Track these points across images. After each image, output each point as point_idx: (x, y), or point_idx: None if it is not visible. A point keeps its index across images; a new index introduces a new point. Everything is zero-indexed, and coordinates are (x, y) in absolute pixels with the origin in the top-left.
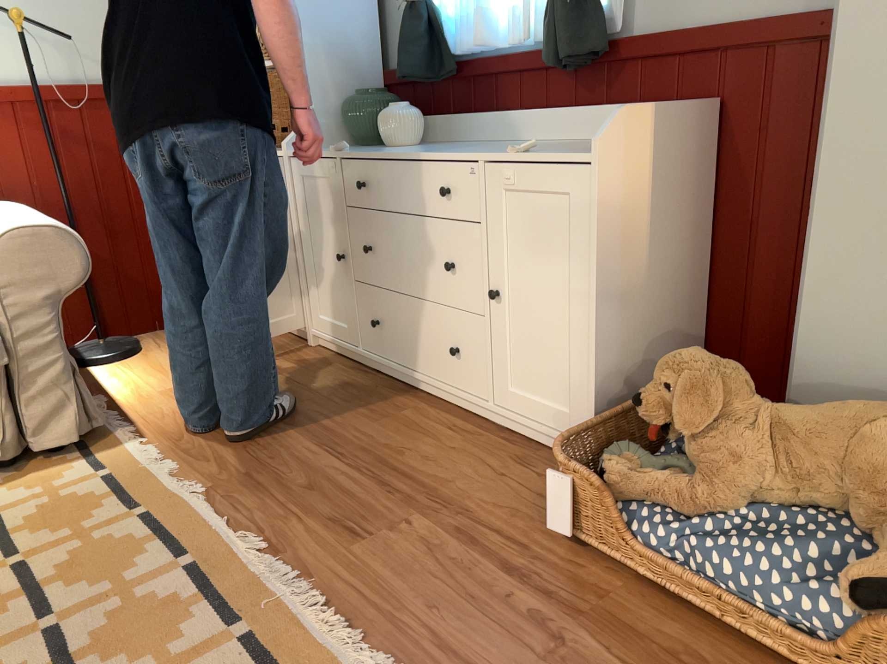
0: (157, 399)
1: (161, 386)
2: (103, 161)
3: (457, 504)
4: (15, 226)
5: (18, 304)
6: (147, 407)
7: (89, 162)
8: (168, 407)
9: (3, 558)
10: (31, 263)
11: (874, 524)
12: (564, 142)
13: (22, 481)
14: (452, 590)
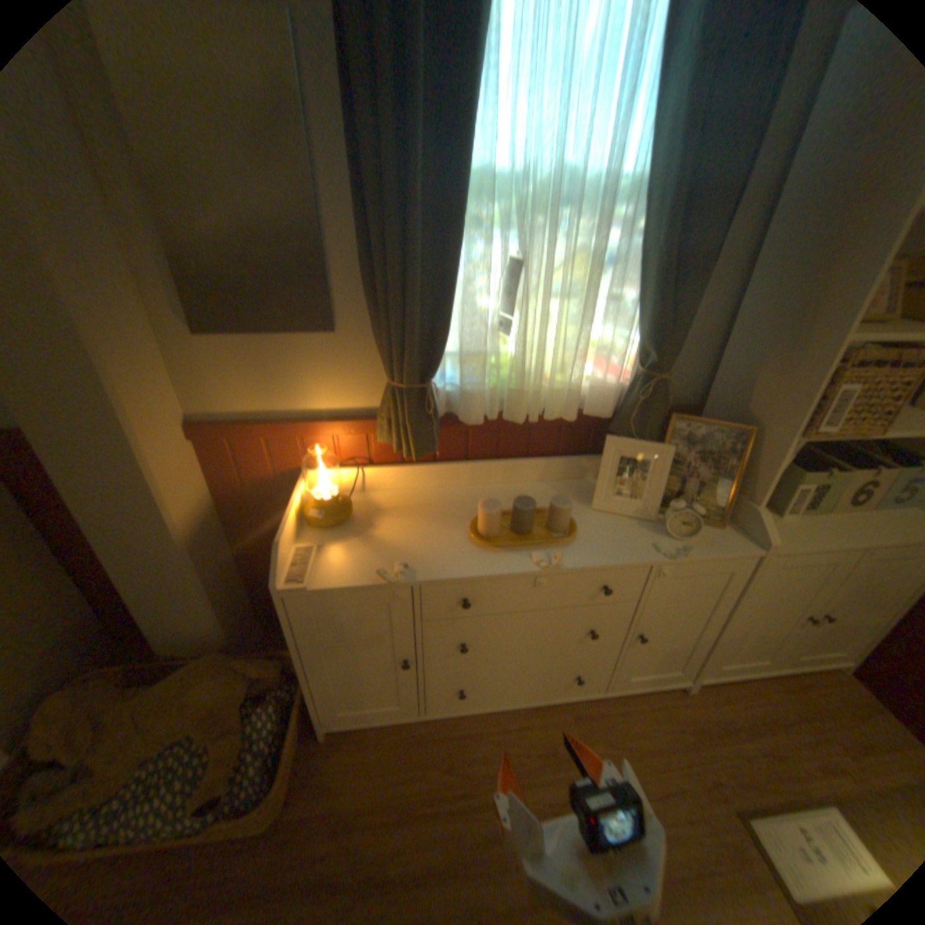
0: None
1: None
2: None
3: None
4: None
5: None
6: None
7: None
8: None
9: None
10: None
11: (207, 740)
12: None
13: None
14: None
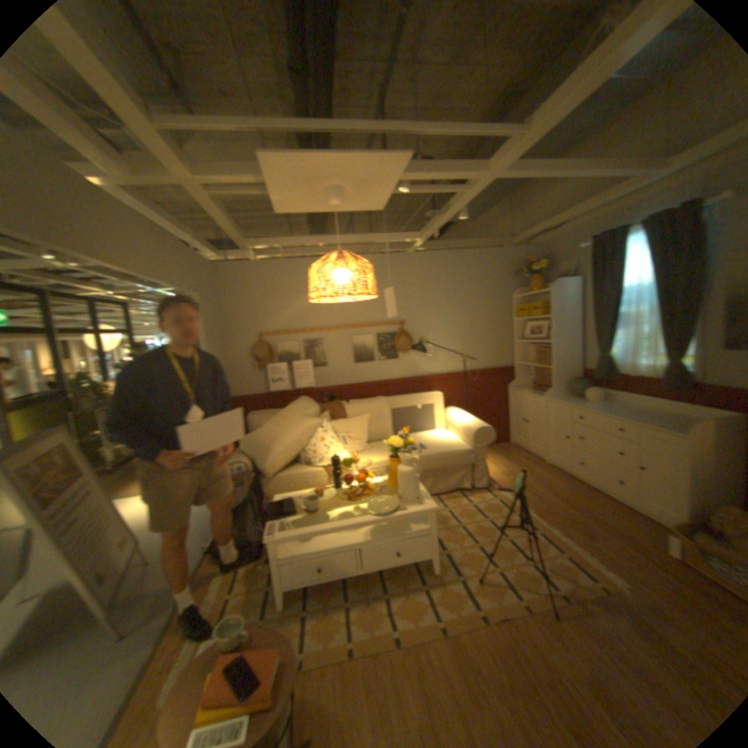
0: (499, 476)
1: (498, 471)
2: (475, 392)
3: (629, 539)
4: (478, 426)
5: (478, 447)
6: (498, 479)
7: (471, 392)
8: (505, 480)
9: (485, 519)
10: (482, 437)
11: None
12: (672, 414)
13: (475, 497)
14: (634, 565)
